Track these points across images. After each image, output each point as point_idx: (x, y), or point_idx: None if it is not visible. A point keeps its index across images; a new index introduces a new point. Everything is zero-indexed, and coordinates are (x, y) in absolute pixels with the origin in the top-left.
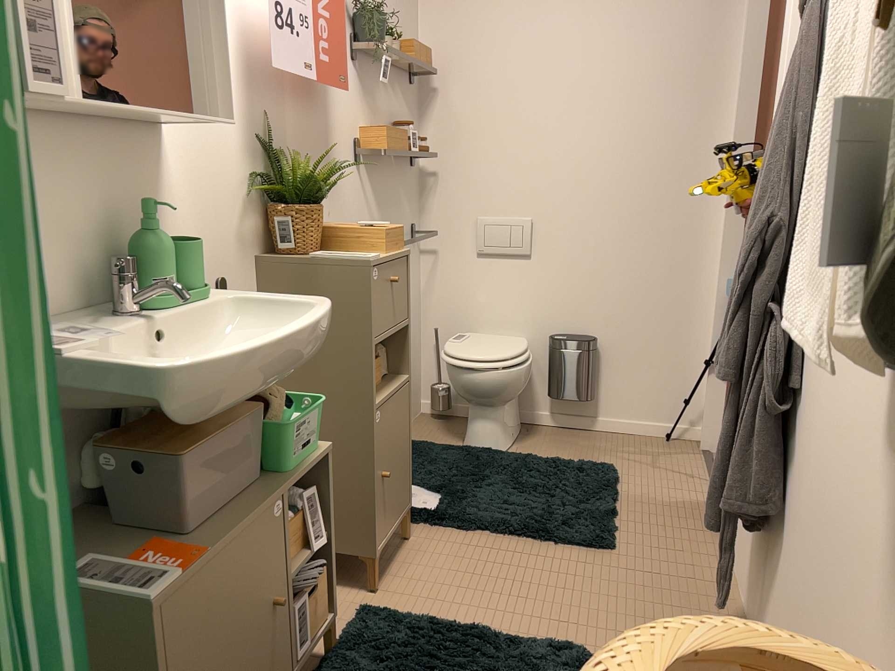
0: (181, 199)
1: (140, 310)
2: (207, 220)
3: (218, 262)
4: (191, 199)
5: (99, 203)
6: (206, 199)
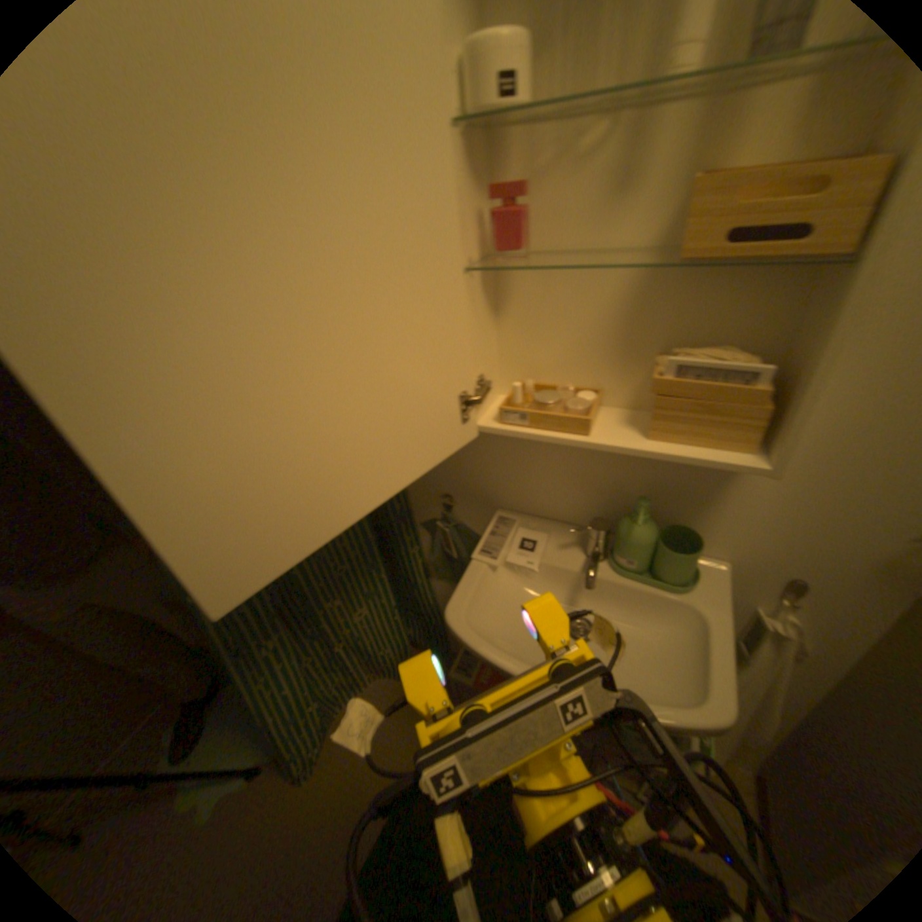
0: (762, 498)
1: (600, 560)
2: (809, 528)
3: (808, 568)
4: (783, 501)
5: (629, 474)
6: (819, 509)
